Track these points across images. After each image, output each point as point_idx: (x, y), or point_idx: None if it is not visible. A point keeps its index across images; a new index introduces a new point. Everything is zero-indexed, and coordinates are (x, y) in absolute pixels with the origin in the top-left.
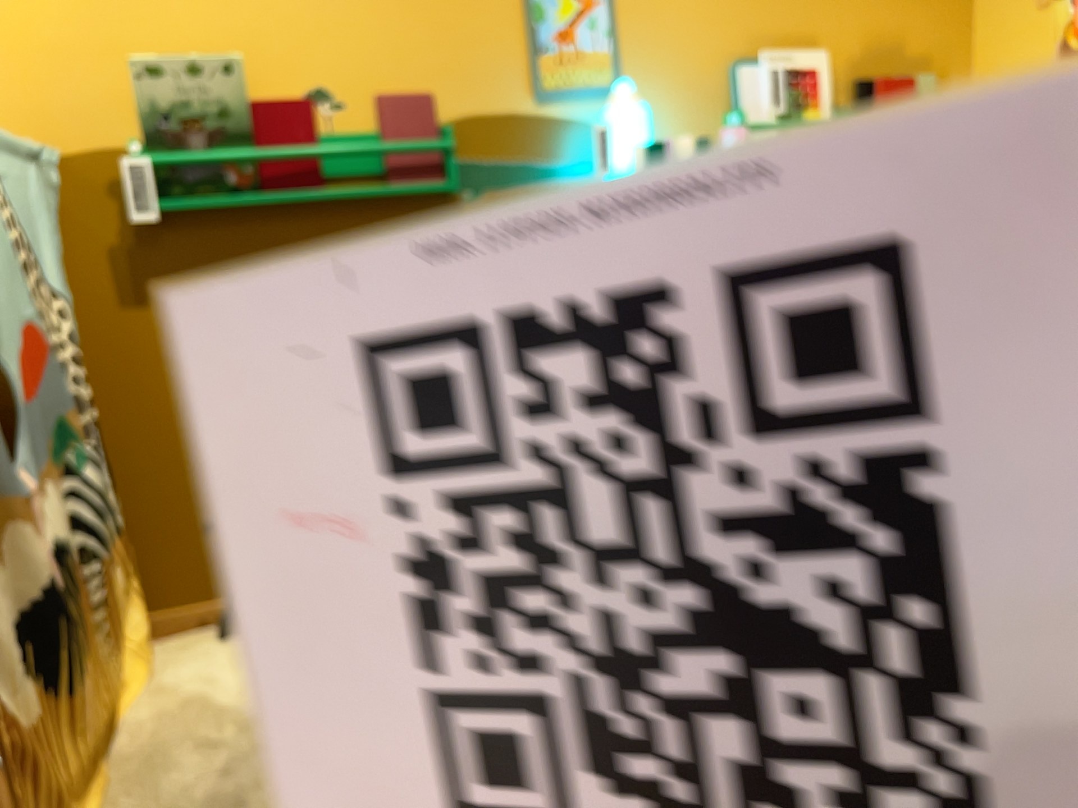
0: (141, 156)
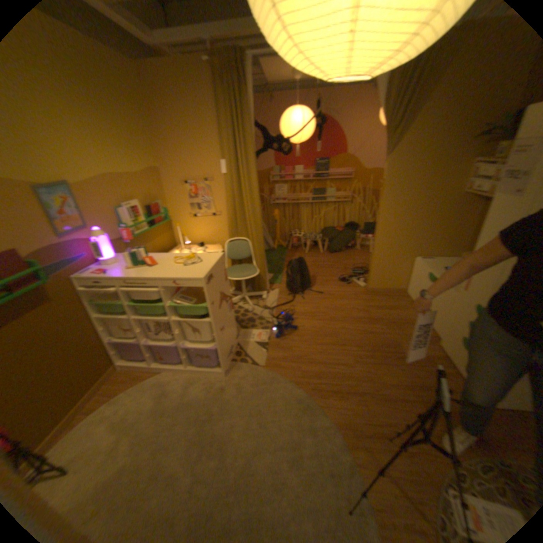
0: None
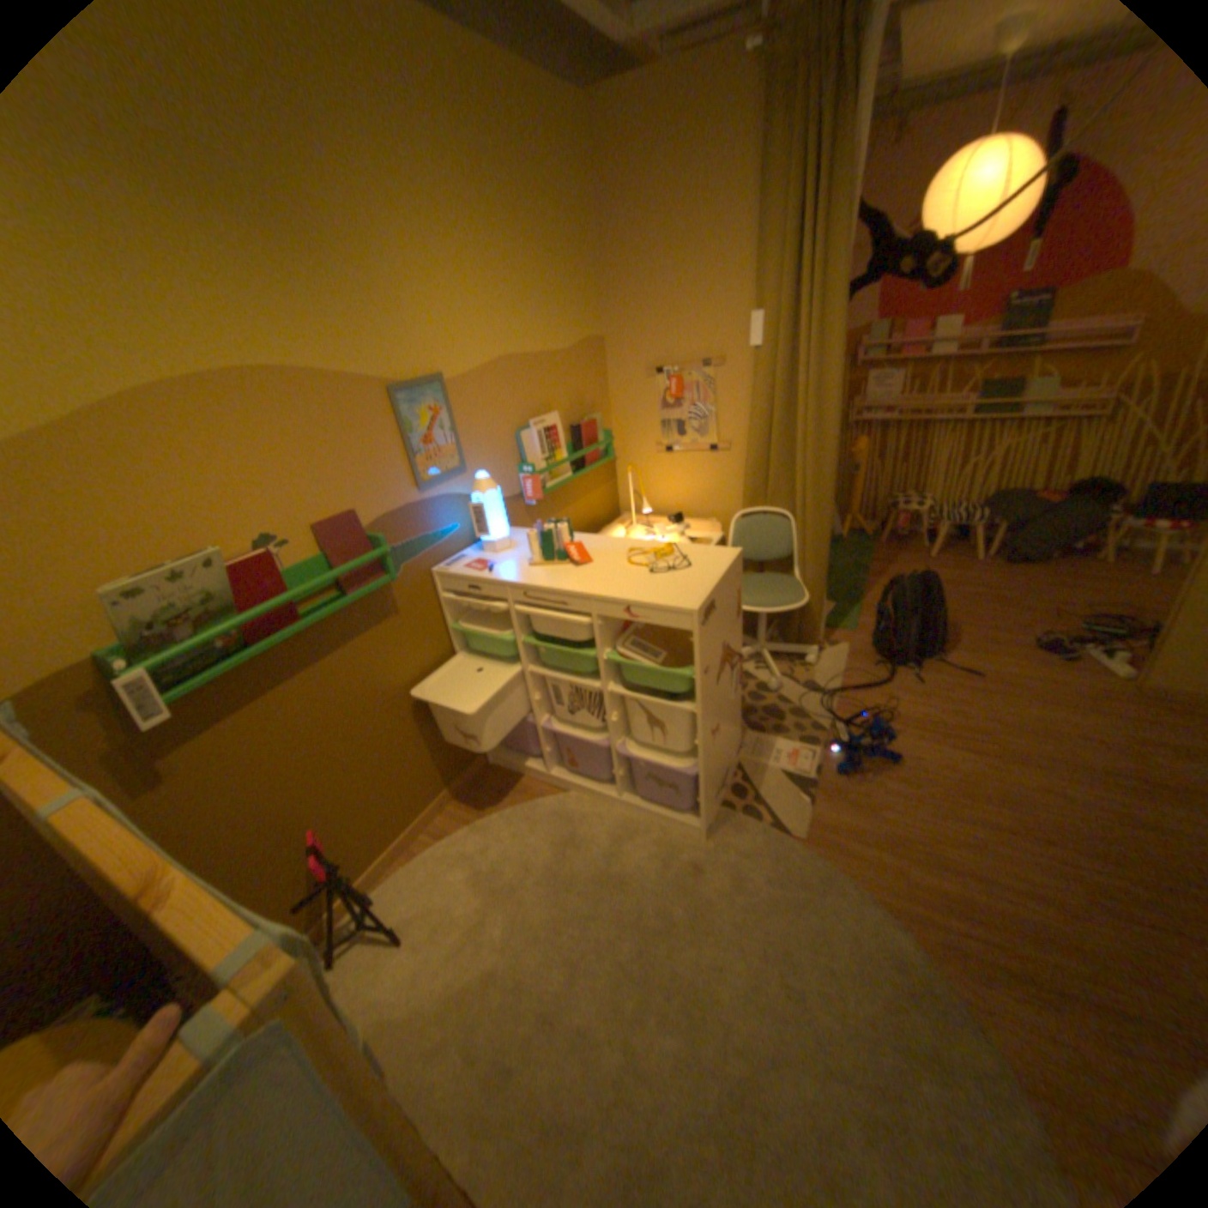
0: (115, 665)
